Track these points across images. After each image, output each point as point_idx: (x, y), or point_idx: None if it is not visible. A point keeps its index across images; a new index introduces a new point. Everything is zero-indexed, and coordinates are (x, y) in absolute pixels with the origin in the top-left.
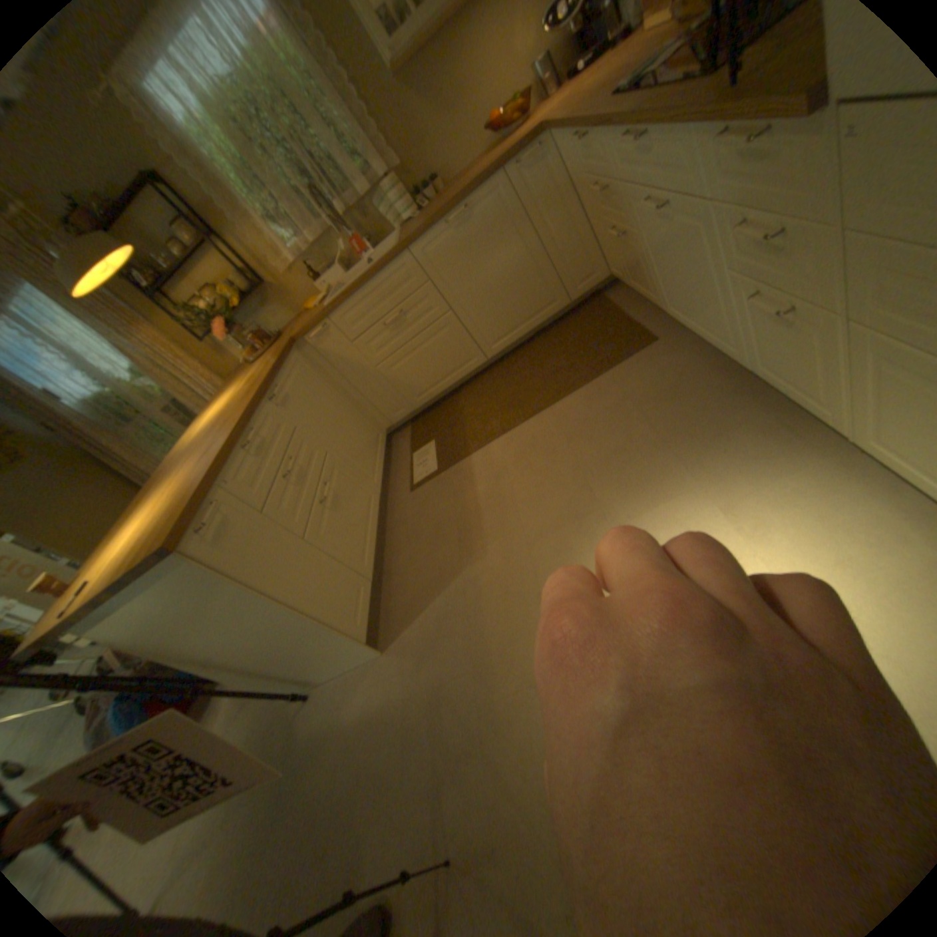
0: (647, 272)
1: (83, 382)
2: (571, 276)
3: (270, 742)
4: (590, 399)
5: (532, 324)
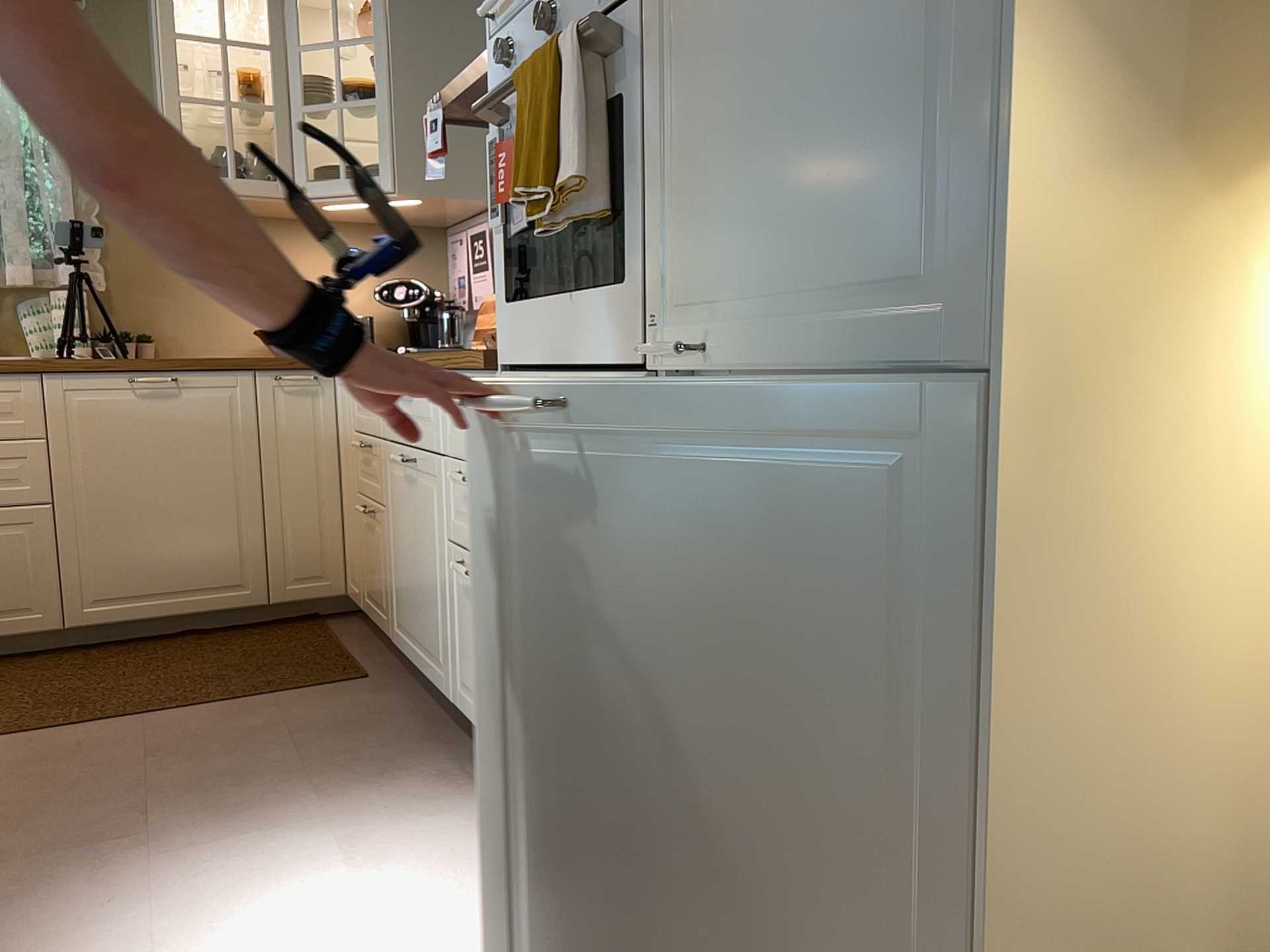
0: (383, 577)
1: None
2: (284, 565)
3: None
4: (220, 719)
5: (183, 606)
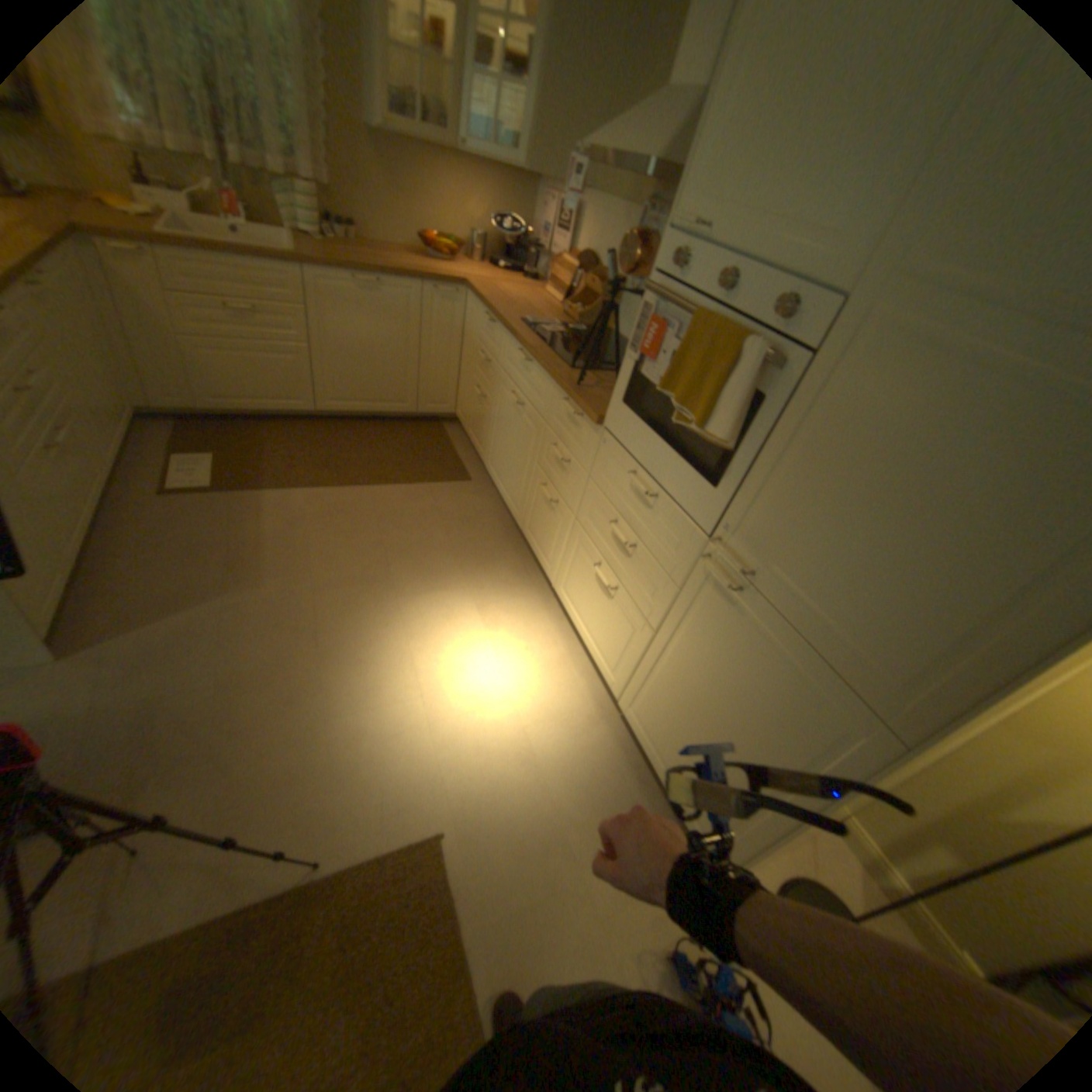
0: (483, 434)
1: None
2: (426, 397)
3: None
4: (404, 499)
5: (374, 409)
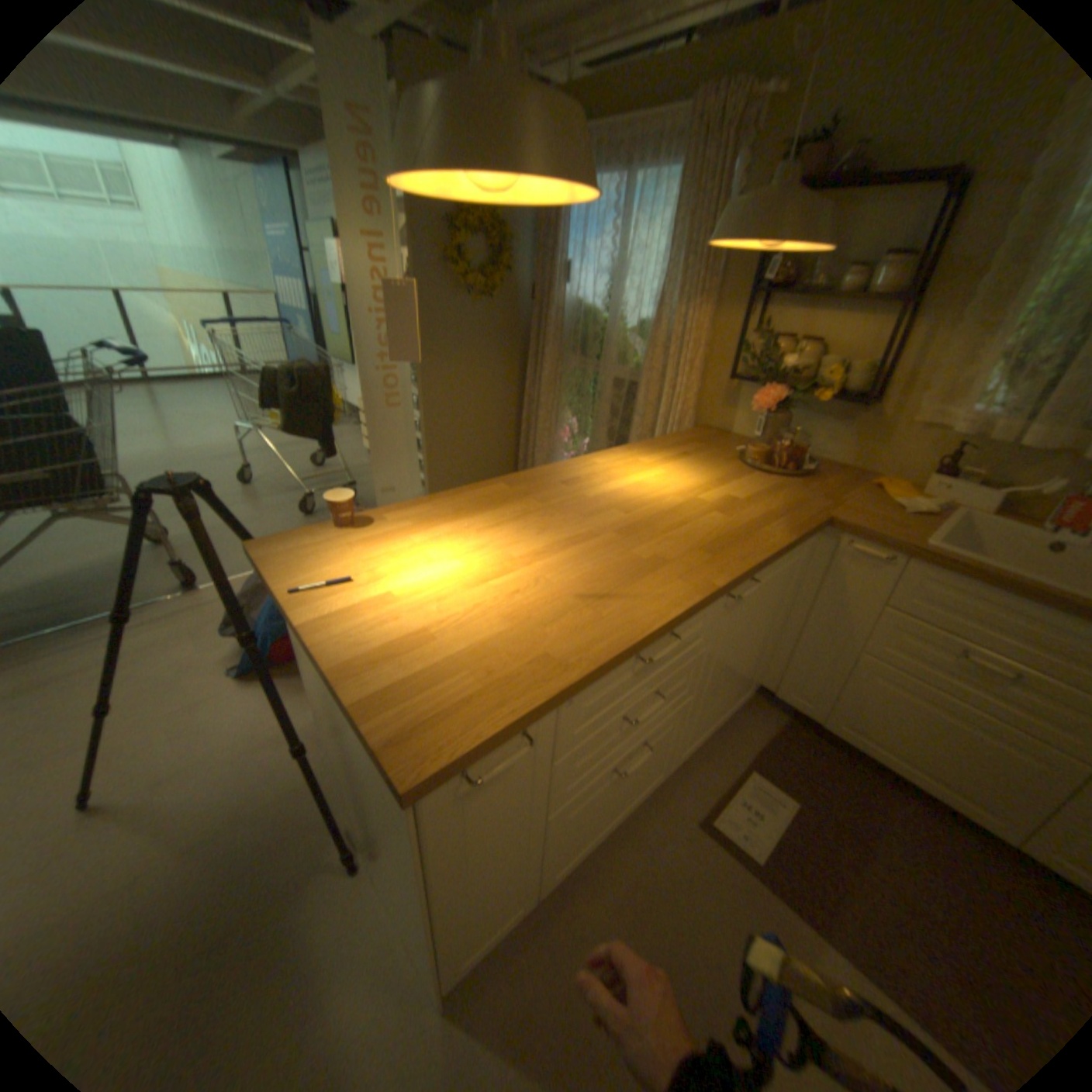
0: None
1: (599, 289)
2: None
3: (290, 846)
4: None
5: None
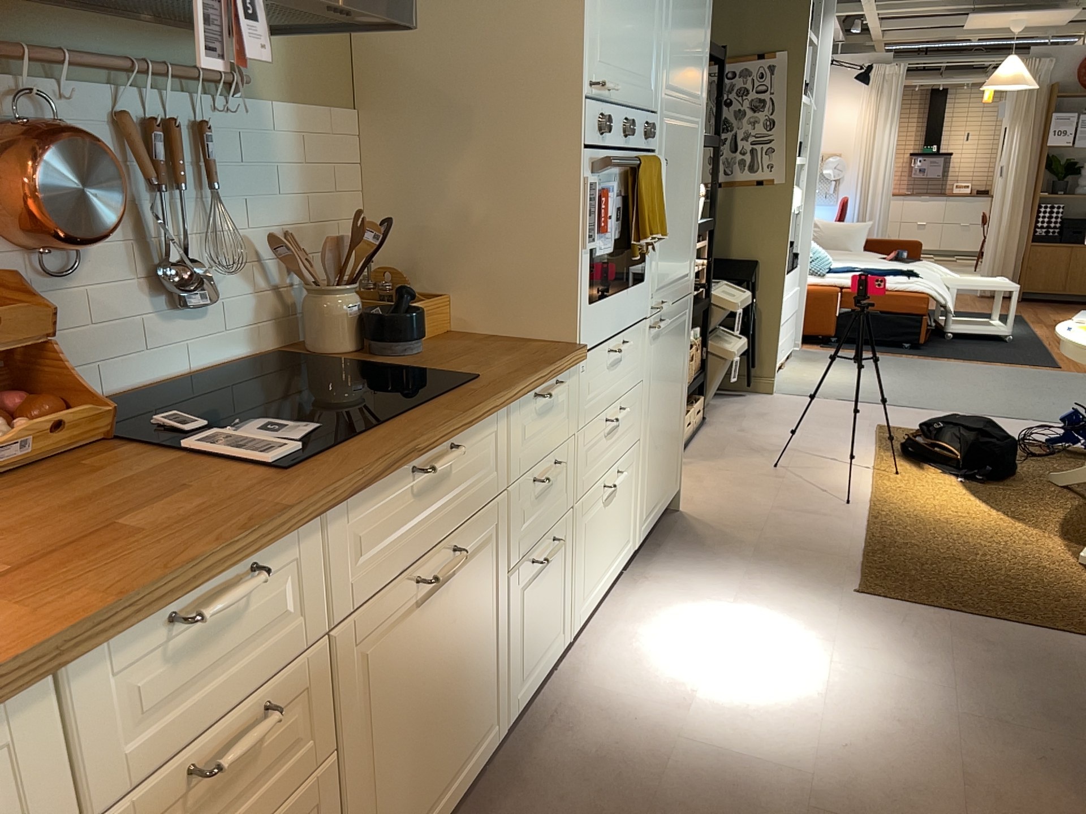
0: None
1: None
2: None
3: None
4: None
5: None
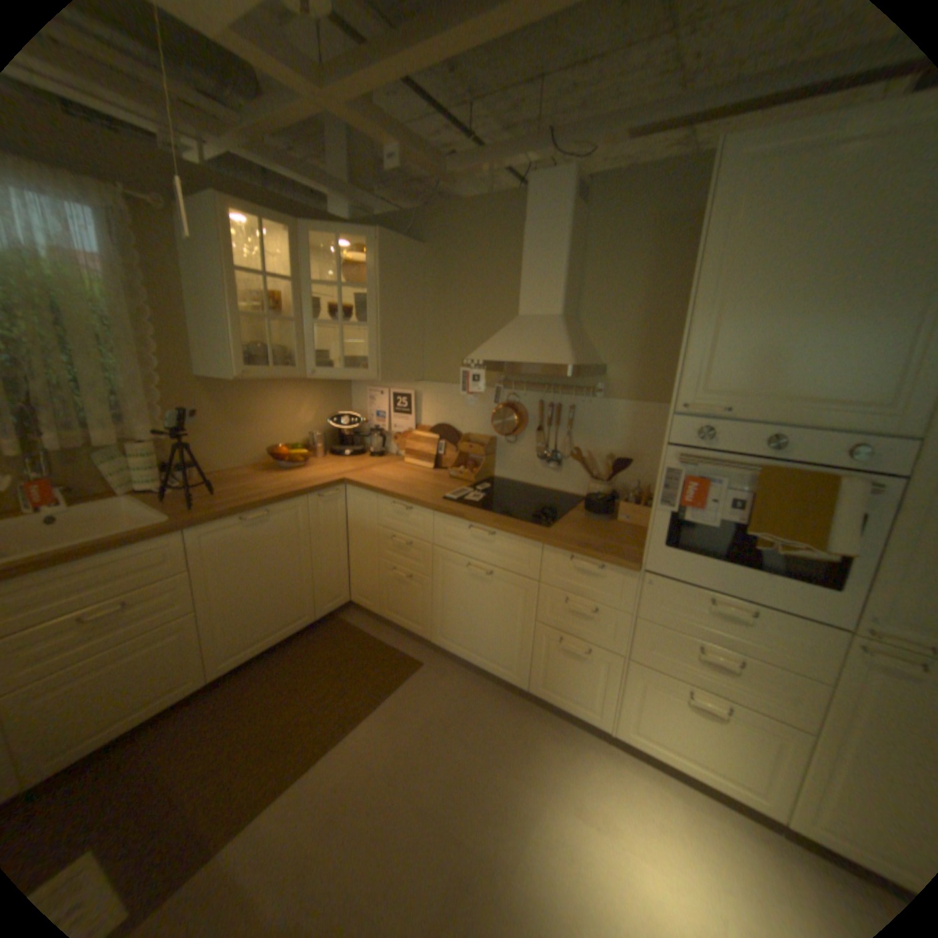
0: (419, 609)
1: None
2: (322, 598)
3: None
4: (387, 730)
5: (273, 641)
